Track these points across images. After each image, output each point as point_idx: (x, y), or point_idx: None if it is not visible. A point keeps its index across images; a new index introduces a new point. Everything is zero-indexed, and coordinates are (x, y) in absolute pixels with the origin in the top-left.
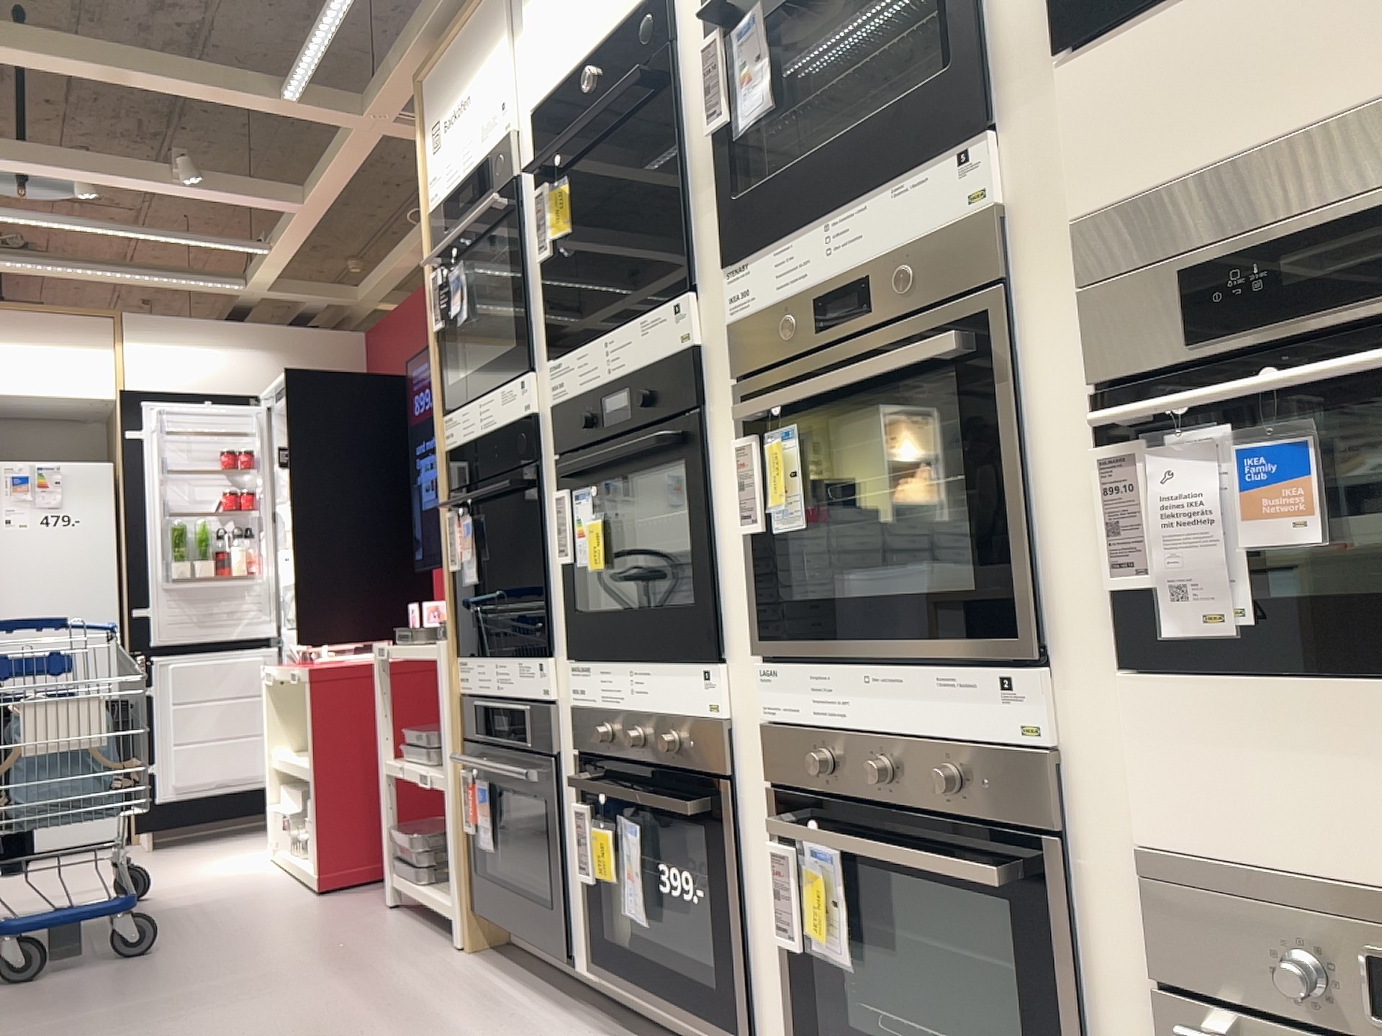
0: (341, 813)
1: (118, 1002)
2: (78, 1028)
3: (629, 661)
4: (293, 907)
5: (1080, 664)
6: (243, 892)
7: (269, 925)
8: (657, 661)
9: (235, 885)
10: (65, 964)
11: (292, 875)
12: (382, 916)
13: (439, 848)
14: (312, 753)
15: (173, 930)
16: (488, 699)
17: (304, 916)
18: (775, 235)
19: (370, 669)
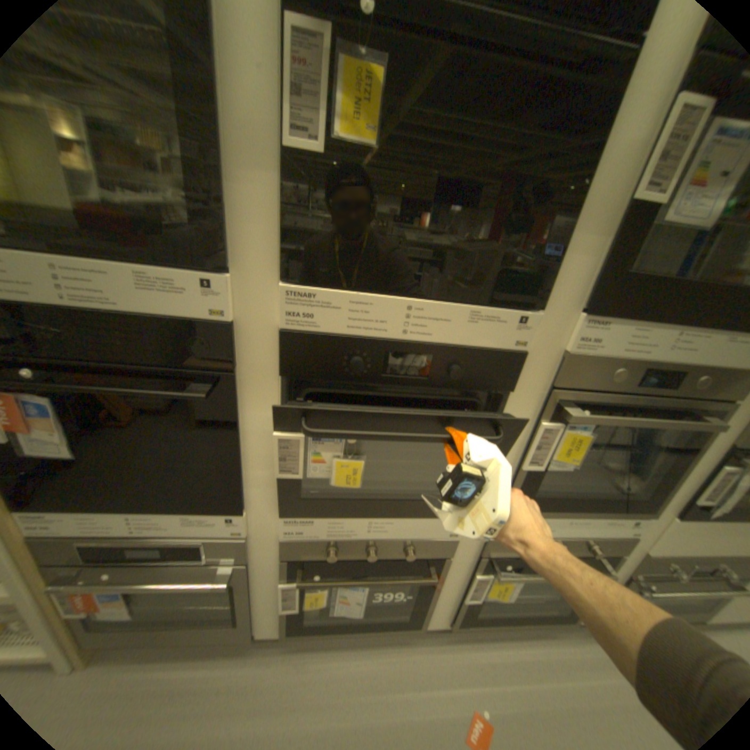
0: None
1: None
2: None
3: (372, 517)
4: None
5: (661, 516)
6: None
7: None
8: (405, 517)
9: None
10: None
11: None
12: None
13: None
14: None
15: None
16: (110, 539)
17: None
18: (646, 317)
19: None
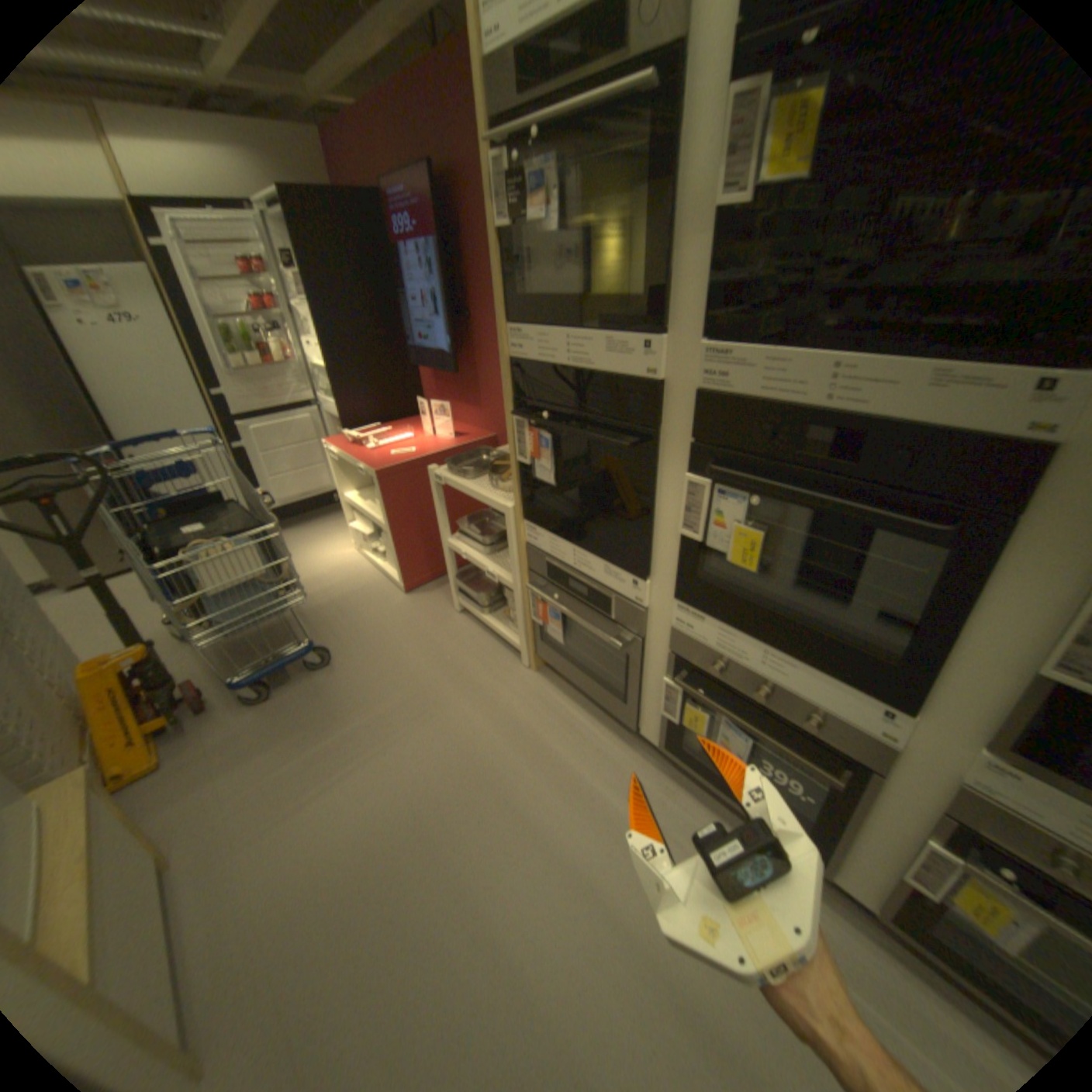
0: (411, 553)
1: (337, 729)
2: (325, 763)
3: (770, 643)
4: (396, 609)
5: None
6: (357, 591)
7: (392, 632)
8: (814, 665)
9: (347, 581)
10: (280, 678)
11: (379, 572)
12: (459, 623)
13: (499, 603)
14: (381, 512)
15: (333, 638)
16: (564, 565)
17: (409, 621)
18: None
19: (414, 465)
